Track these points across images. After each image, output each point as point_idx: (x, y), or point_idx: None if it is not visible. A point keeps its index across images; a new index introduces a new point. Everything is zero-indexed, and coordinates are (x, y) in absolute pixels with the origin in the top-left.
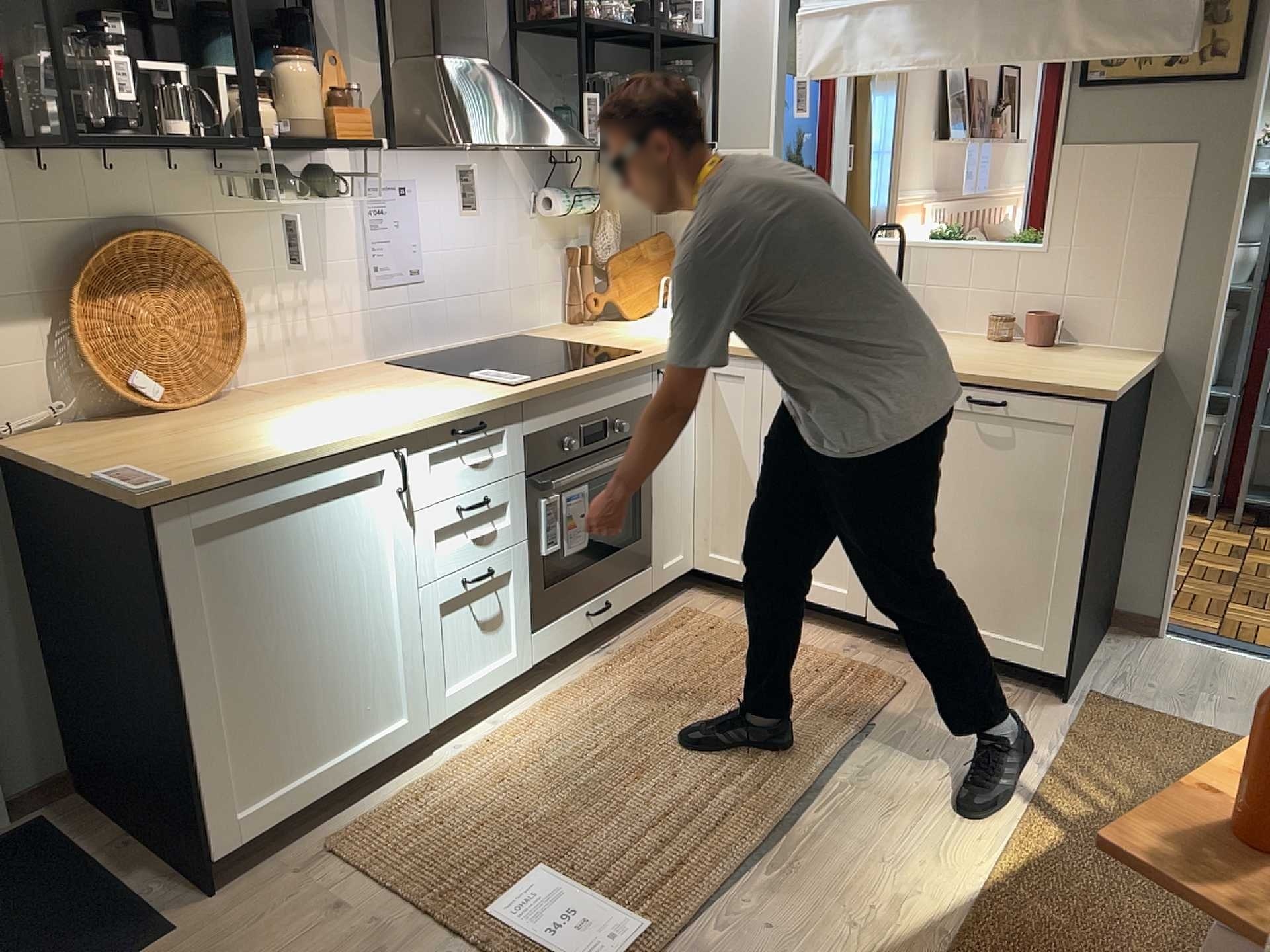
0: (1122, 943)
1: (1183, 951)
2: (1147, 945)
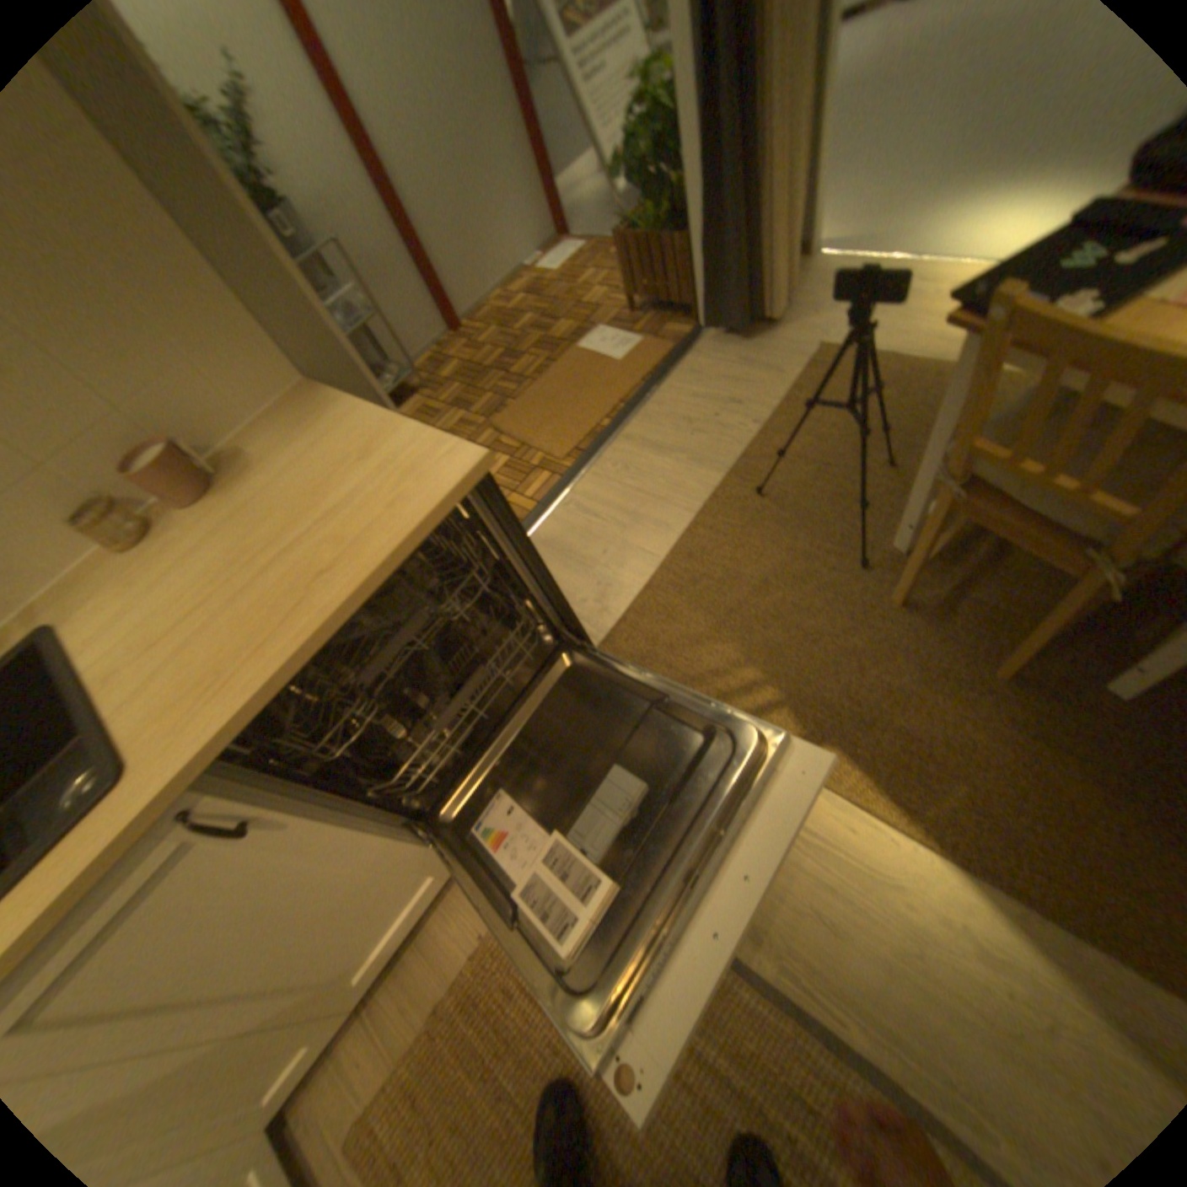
0: (975, 753)
1: (970, 709)
2: (971, 734)
